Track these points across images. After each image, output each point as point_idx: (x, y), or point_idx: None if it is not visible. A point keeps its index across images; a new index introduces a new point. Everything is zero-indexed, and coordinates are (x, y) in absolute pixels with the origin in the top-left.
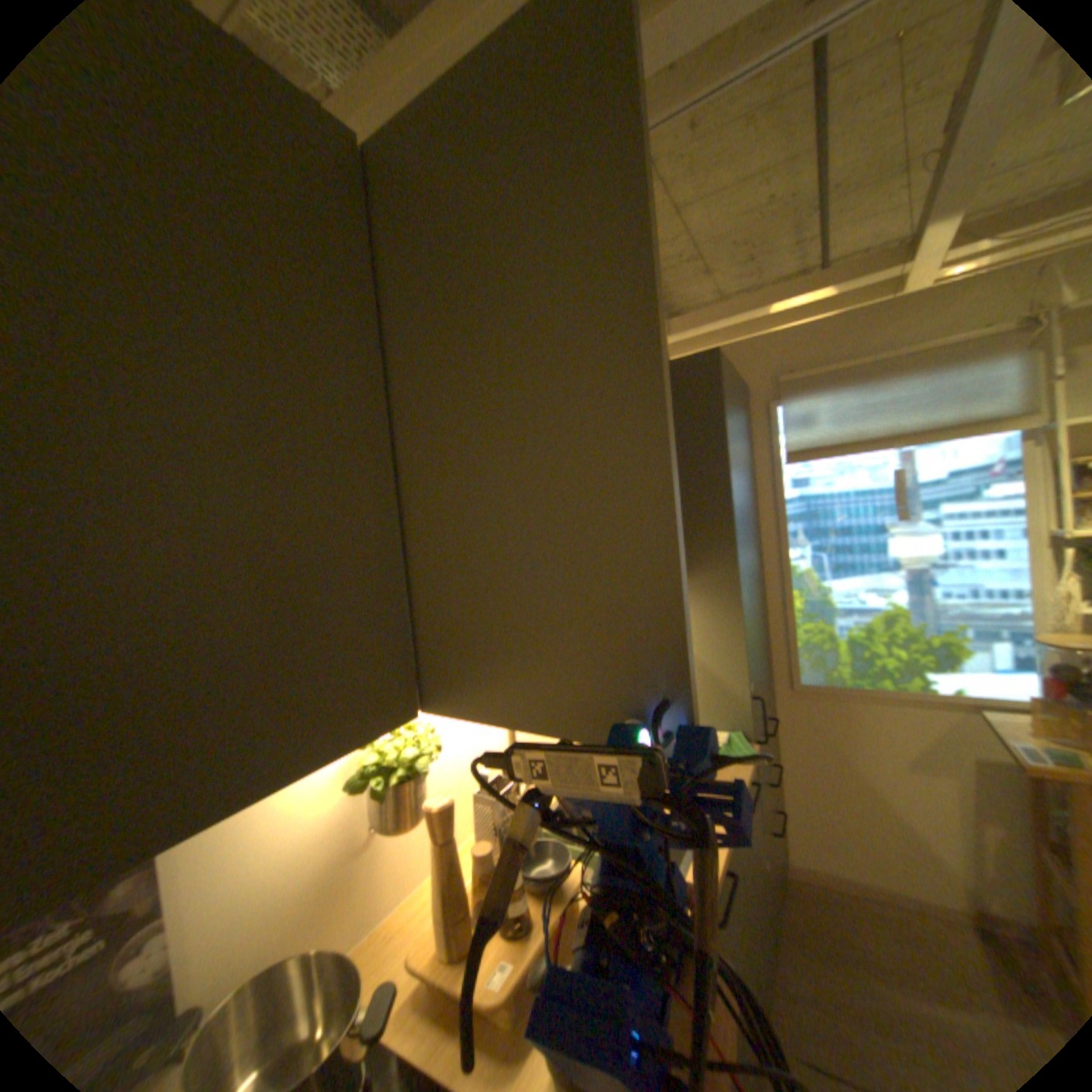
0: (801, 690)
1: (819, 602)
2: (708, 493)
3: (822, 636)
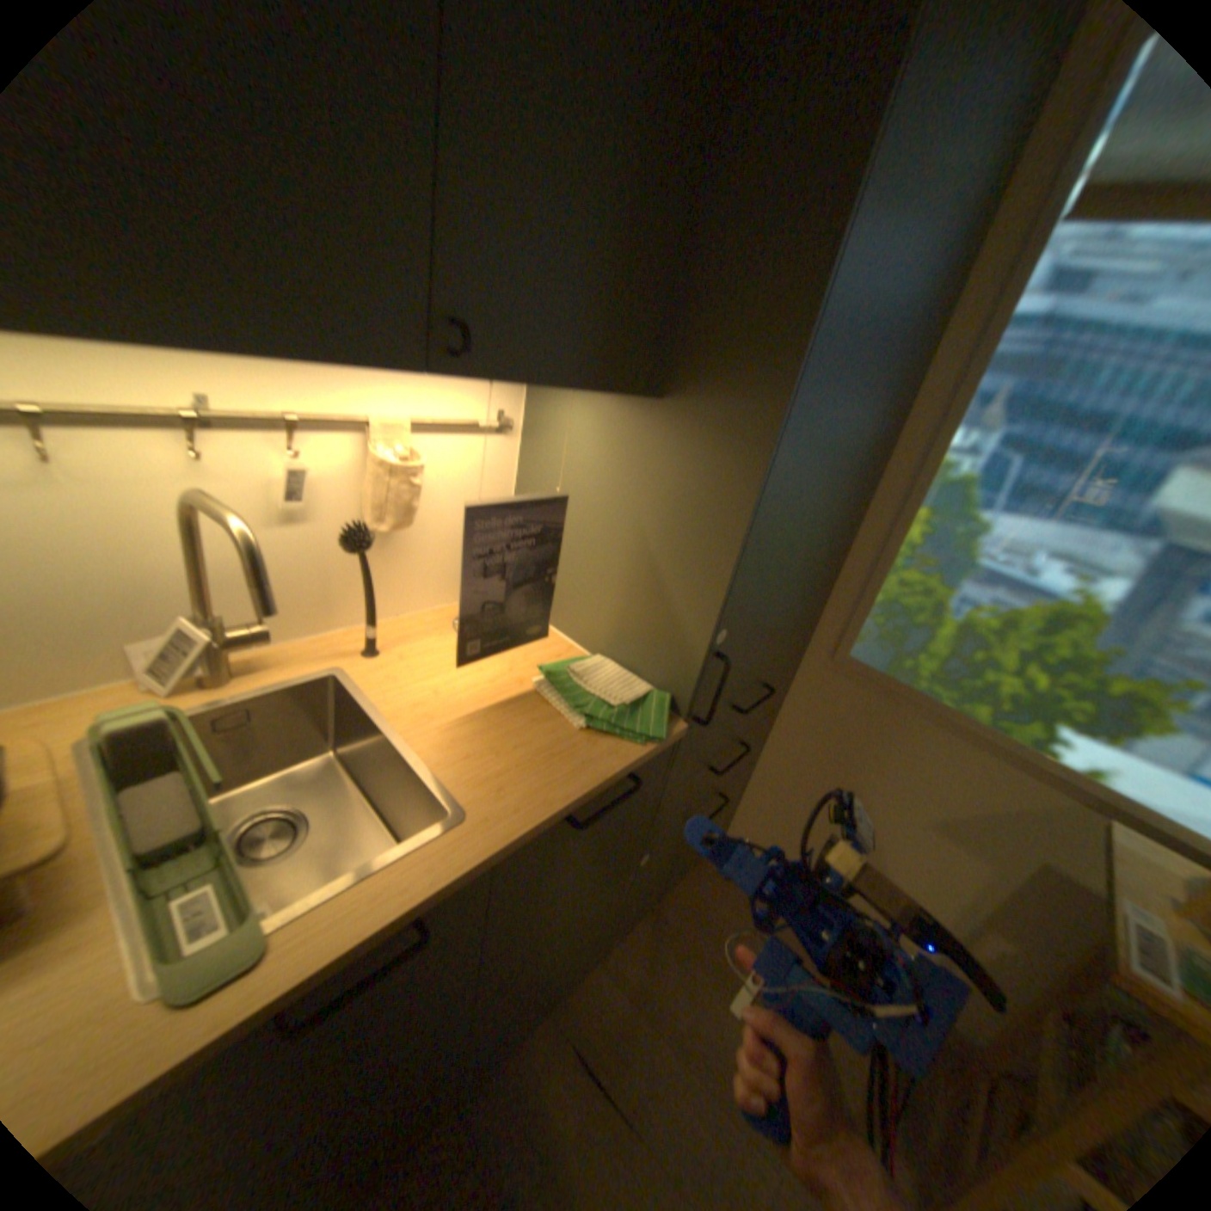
0: (845, 663)
1: (957, 542)
2: (809, 175)
3: (927, 599)
